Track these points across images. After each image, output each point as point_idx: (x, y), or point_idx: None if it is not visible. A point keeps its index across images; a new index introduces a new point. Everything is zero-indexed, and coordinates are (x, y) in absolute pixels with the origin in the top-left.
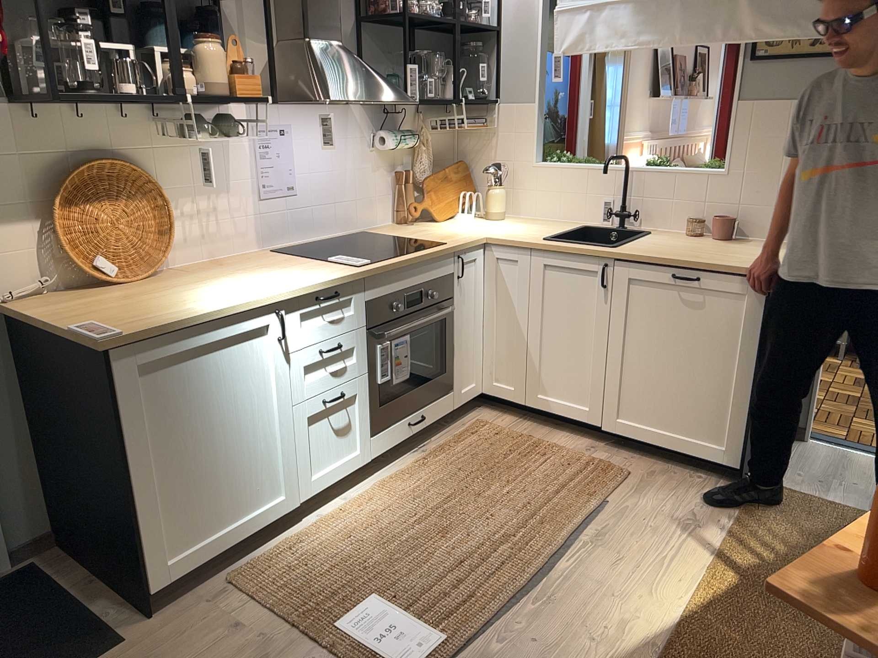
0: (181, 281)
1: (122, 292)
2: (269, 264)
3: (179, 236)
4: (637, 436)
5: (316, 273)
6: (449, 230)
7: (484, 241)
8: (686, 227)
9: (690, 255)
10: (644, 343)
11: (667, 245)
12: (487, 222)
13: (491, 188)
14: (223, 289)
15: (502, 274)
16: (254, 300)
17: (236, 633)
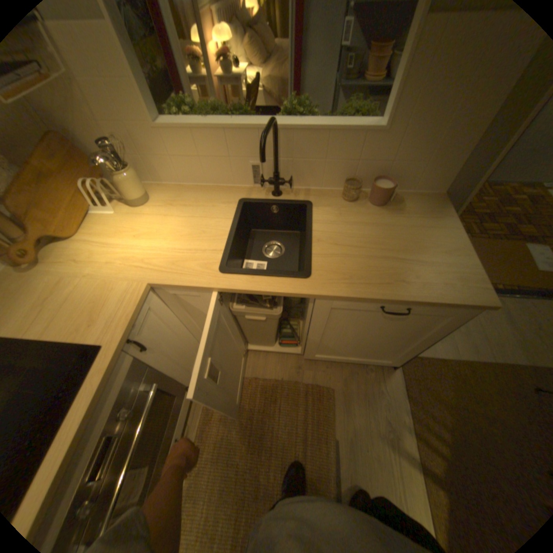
0: None
1: None
2: None
3: None
4: (326, 361)
5: None
6: (90, 274)
7: (146, 290)
8: (334, 186)
9: (390, 277)
10: (338, 333)
11: (347, 243)
12: (130, 220)
13: (111, 173)
14: None
15: (183, 302)
16: None
17: None
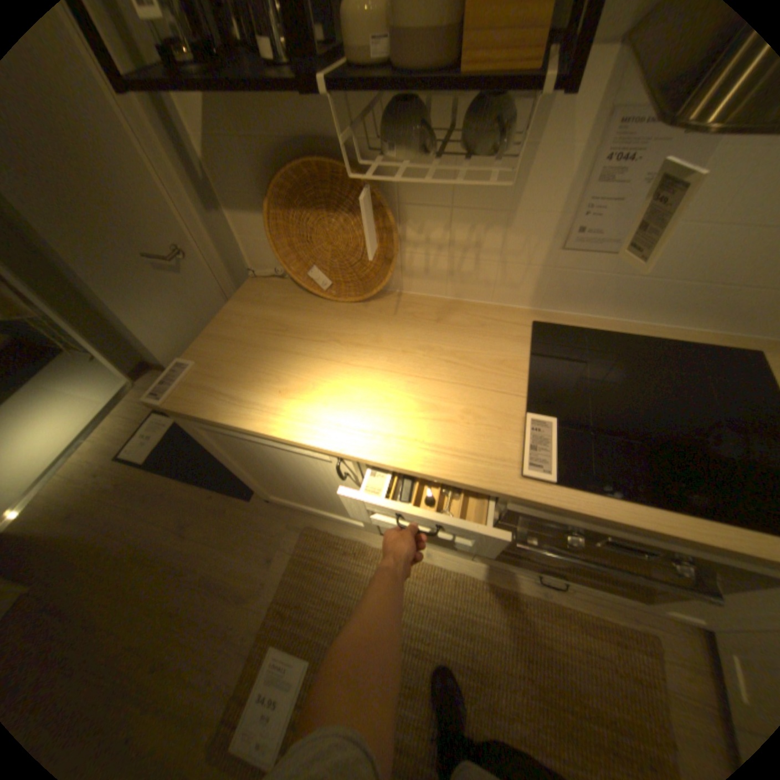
0: (359, 328)
1: (305, 313)
2: (473, 356)
3: (419, 262)
4: None
5: (457, 436)
6: None
7: None
8: None
9: None
10: None
11: None
12: None
13: None
14: (339, 383)
15: None
16: (301, 442)
17: (262, 565)
